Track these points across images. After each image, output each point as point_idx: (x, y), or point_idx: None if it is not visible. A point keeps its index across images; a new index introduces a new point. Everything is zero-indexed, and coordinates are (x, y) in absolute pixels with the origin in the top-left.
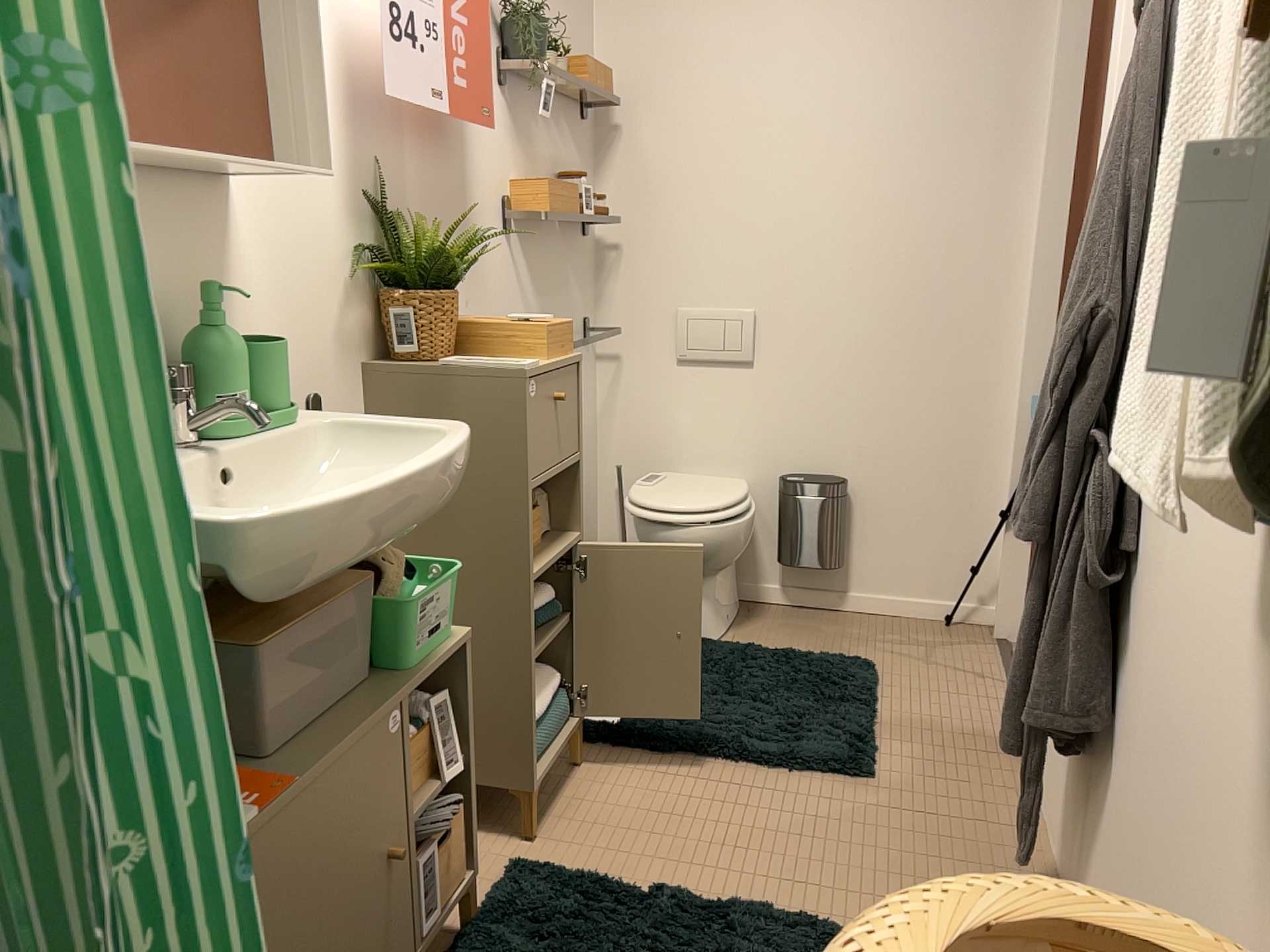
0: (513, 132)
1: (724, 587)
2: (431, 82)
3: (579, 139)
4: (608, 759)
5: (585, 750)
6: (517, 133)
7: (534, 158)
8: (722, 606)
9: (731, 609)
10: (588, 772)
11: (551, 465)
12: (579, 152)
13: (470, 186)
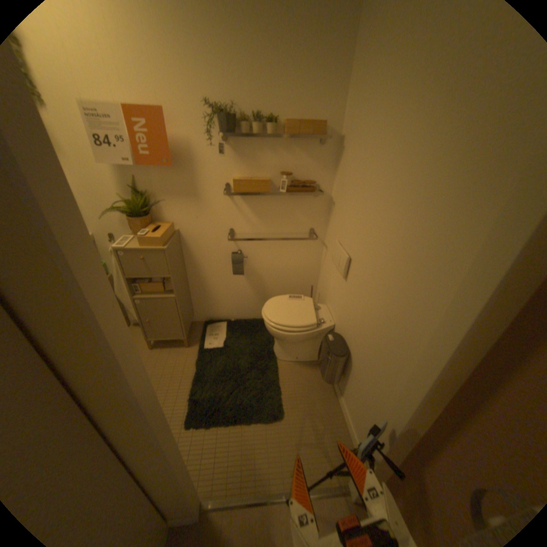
0: (233, 155)
1: (296, 348)
2: (118, 154)
3: (314, 151)
4: (189, 353)
5: (194, 347)
6: (237, 155)
7: (256, 164)
8: (291, 353)
9: (301, 357)
10: (182, 351)
11: (141, 275)
12: (313, 157)
13: (194, 179)
